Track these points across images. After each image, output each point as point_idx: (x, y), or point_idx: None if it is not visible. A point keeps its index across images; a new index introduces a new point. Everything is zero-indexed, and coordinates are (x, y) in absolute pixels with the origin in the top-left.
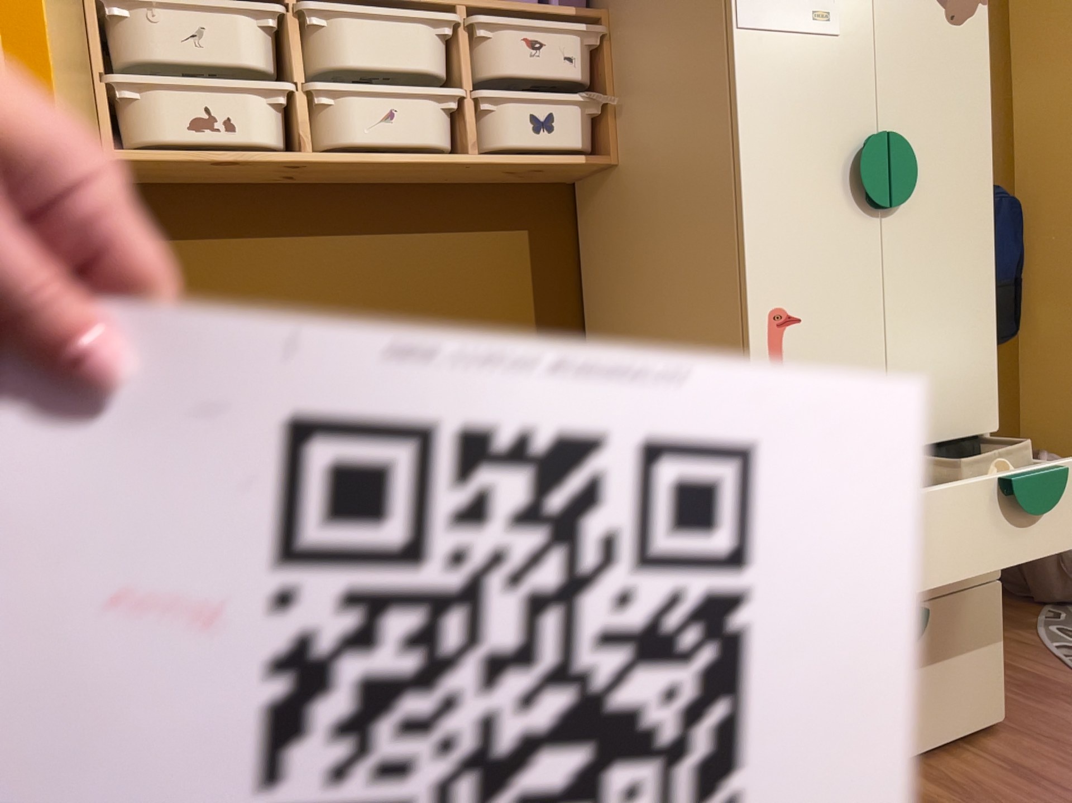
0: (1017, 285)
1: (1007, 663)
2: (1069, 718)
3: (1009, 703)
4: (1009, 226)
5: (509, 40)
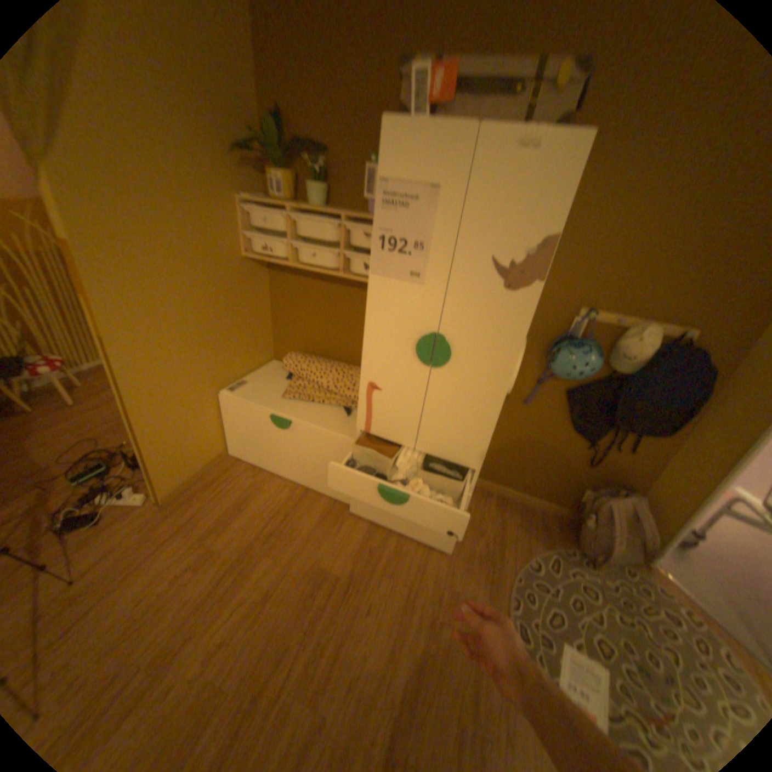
0: (688, 416)
1: (501, 549)
2: (473, 576)
3: (467, 555)
4: (695, 383)
5: (357, 233)
